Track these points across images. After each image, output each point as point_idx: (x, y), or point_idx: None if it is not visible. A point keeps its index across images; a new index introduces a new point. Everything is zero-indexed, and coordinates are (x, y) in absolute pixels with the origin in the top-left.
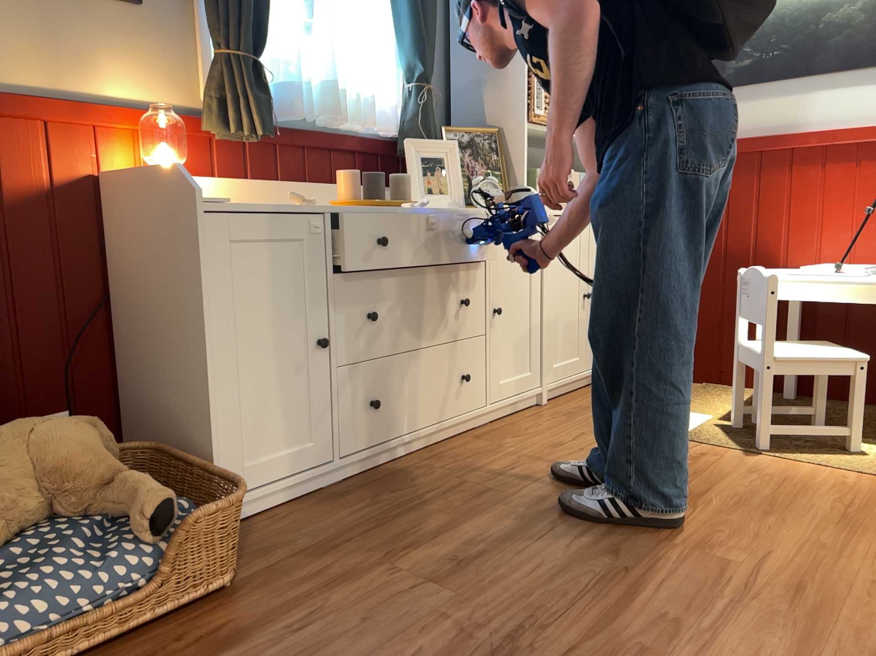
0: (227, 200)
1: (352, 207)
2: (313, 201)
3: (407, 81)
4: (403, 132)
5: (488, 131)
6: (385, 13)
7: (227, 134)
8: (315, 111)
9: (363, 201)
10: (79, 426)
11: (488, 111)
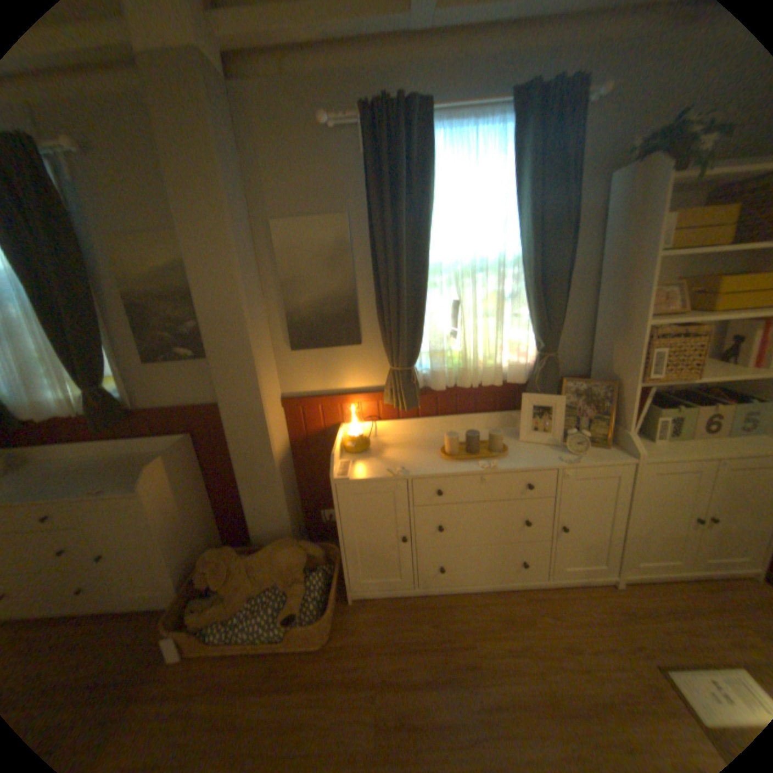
0: (349, 476)
1: (439, 466)
2: (403, 471)
3: (536, 348)
4: (530, 381)
5: (613, 377)
6: (521, 304)
7: (396, 405)
8: (457, 379)
9: (452, 458)
10: (292, 554)
11: (615, 362)
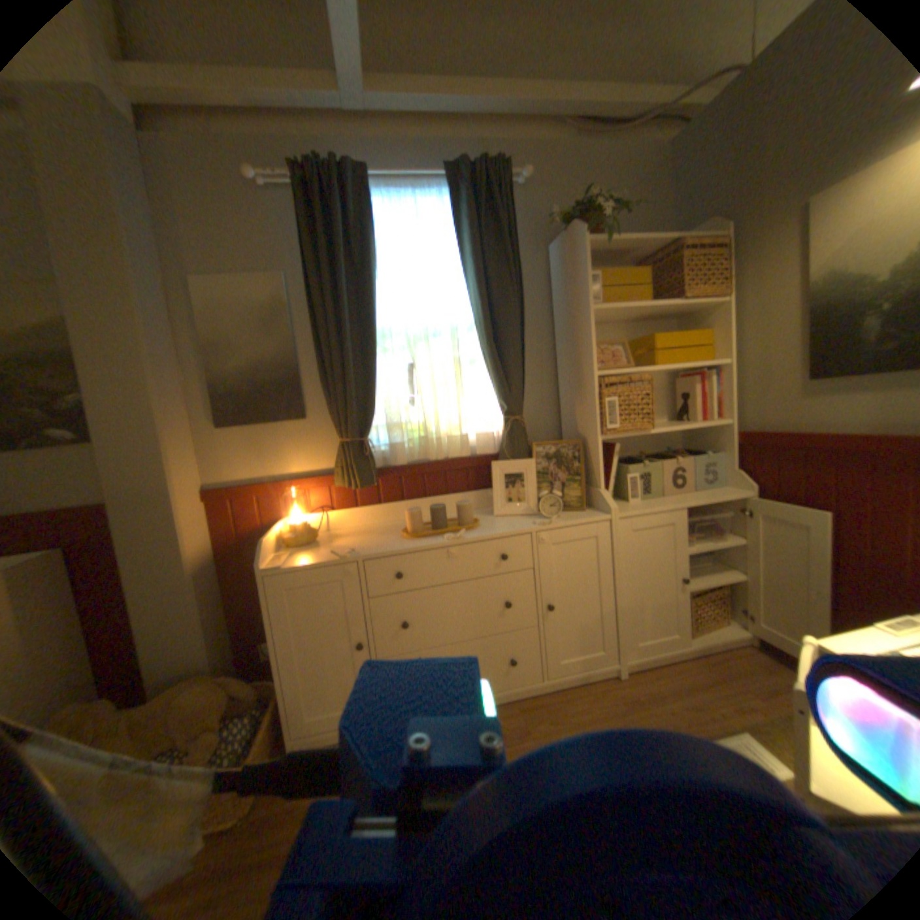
0: (282, 564)
1: (398, 544)
2: (353, 551)
3: (501, 413)
4: (500, 450)
5: (579, 438)
6: (480, 368)
7: (350, 486)
8: (421, 453)
9: (414, 534)
10: (205, 693)
11: (578, 422)
